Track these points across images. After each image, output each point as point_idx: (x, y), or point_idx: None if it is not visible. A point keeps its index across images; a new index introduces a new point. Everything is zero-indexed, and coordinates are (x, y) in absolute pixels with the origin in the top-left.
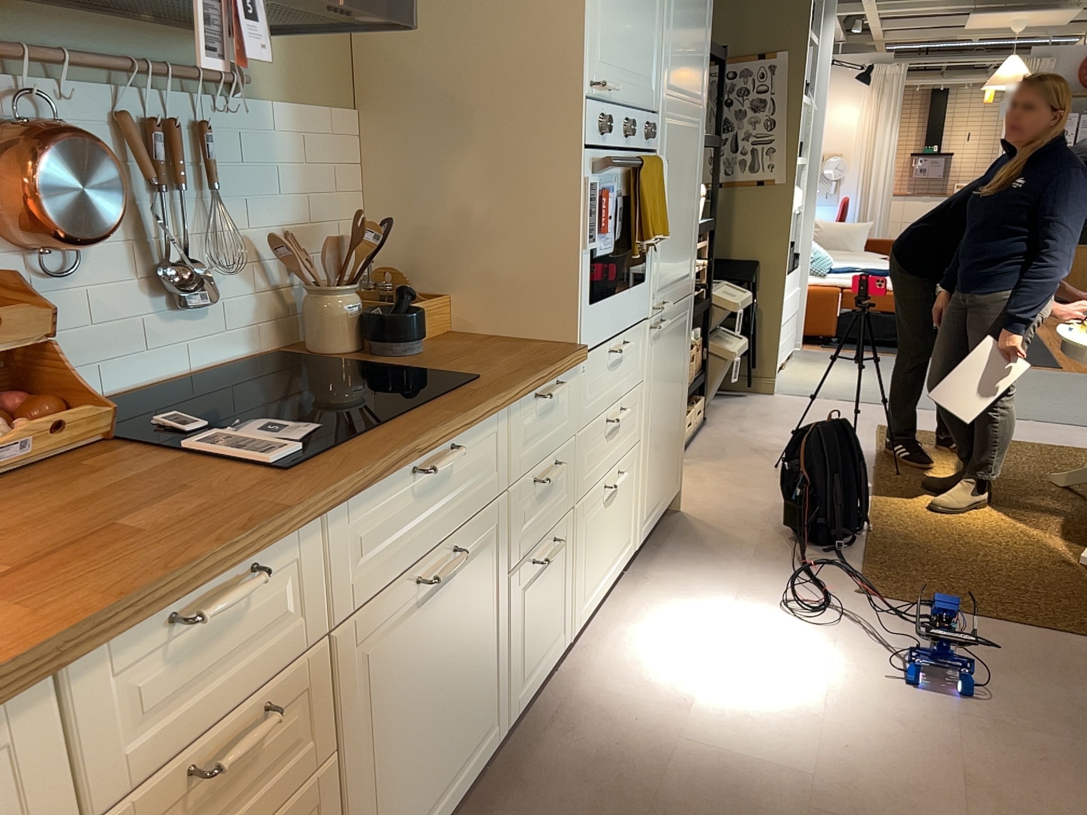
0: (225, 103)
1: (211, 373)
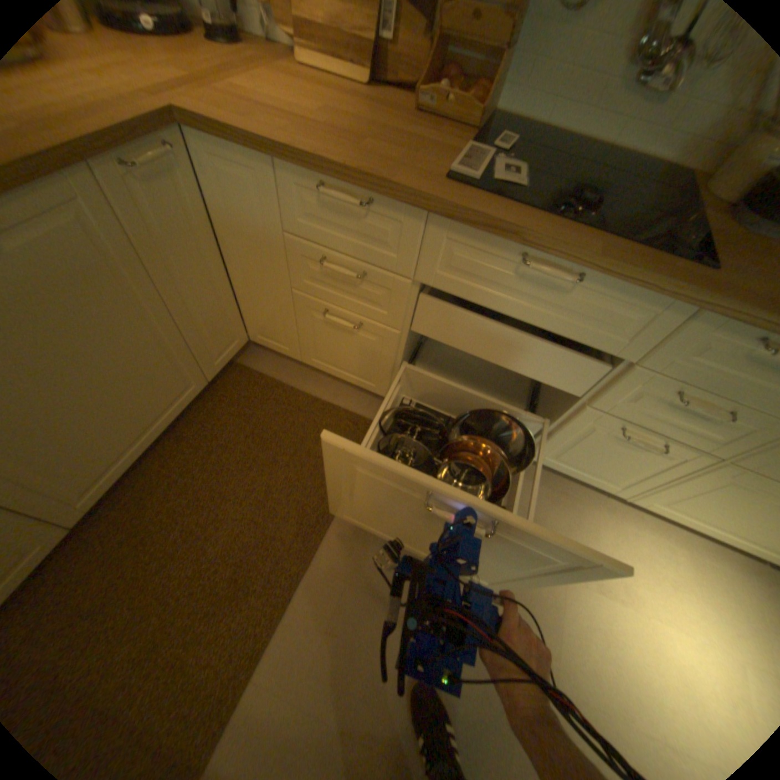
0: None
1: (623, 152)
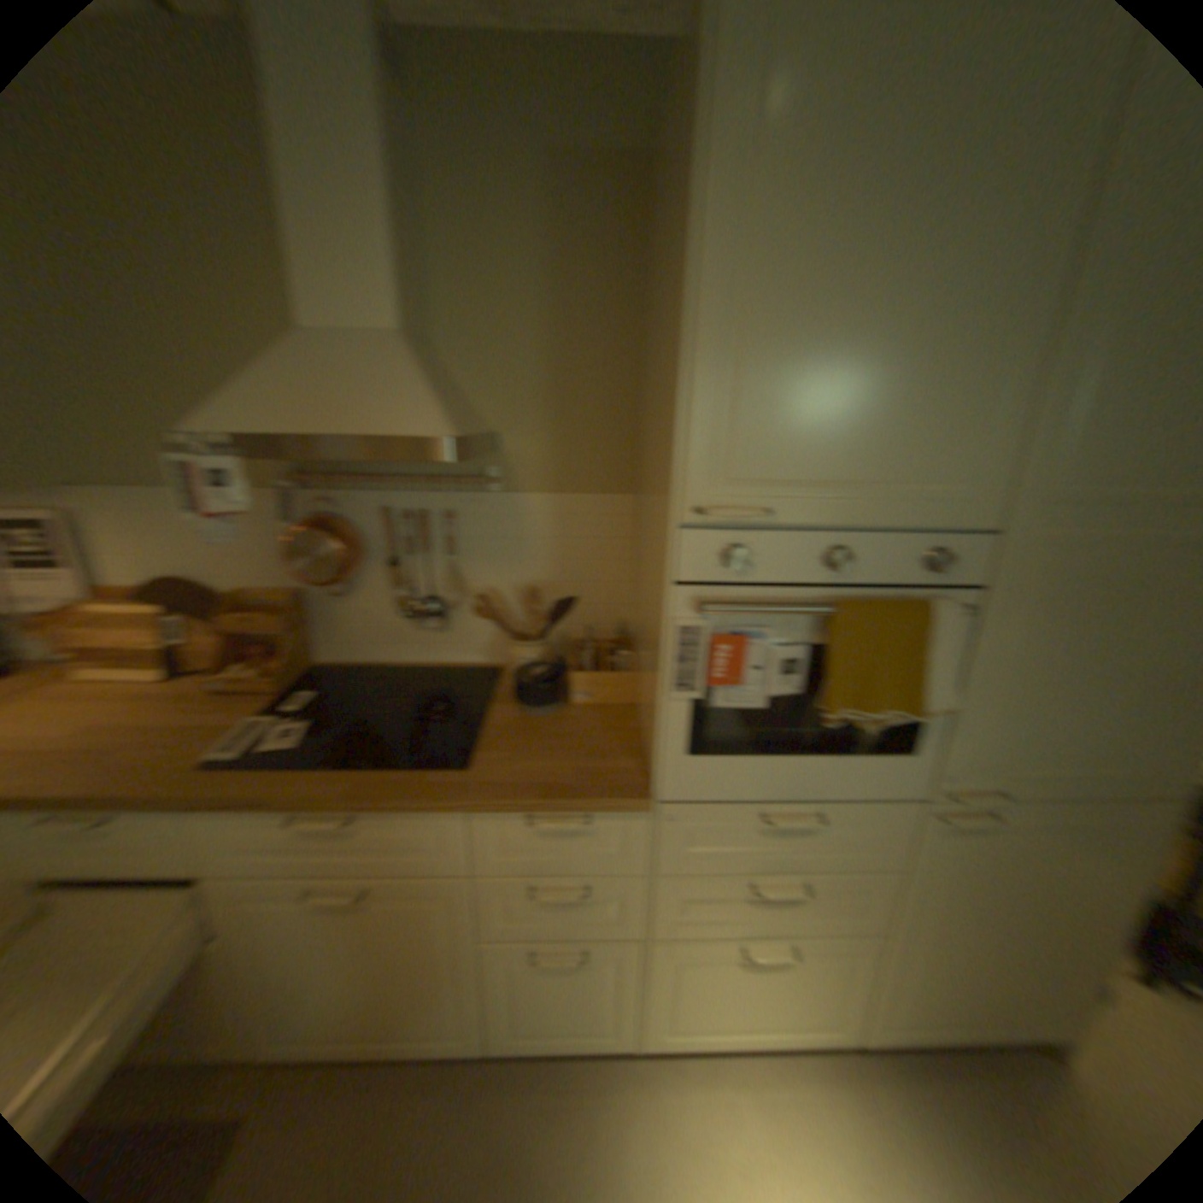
0: (462, 494)
1: (437, 668)
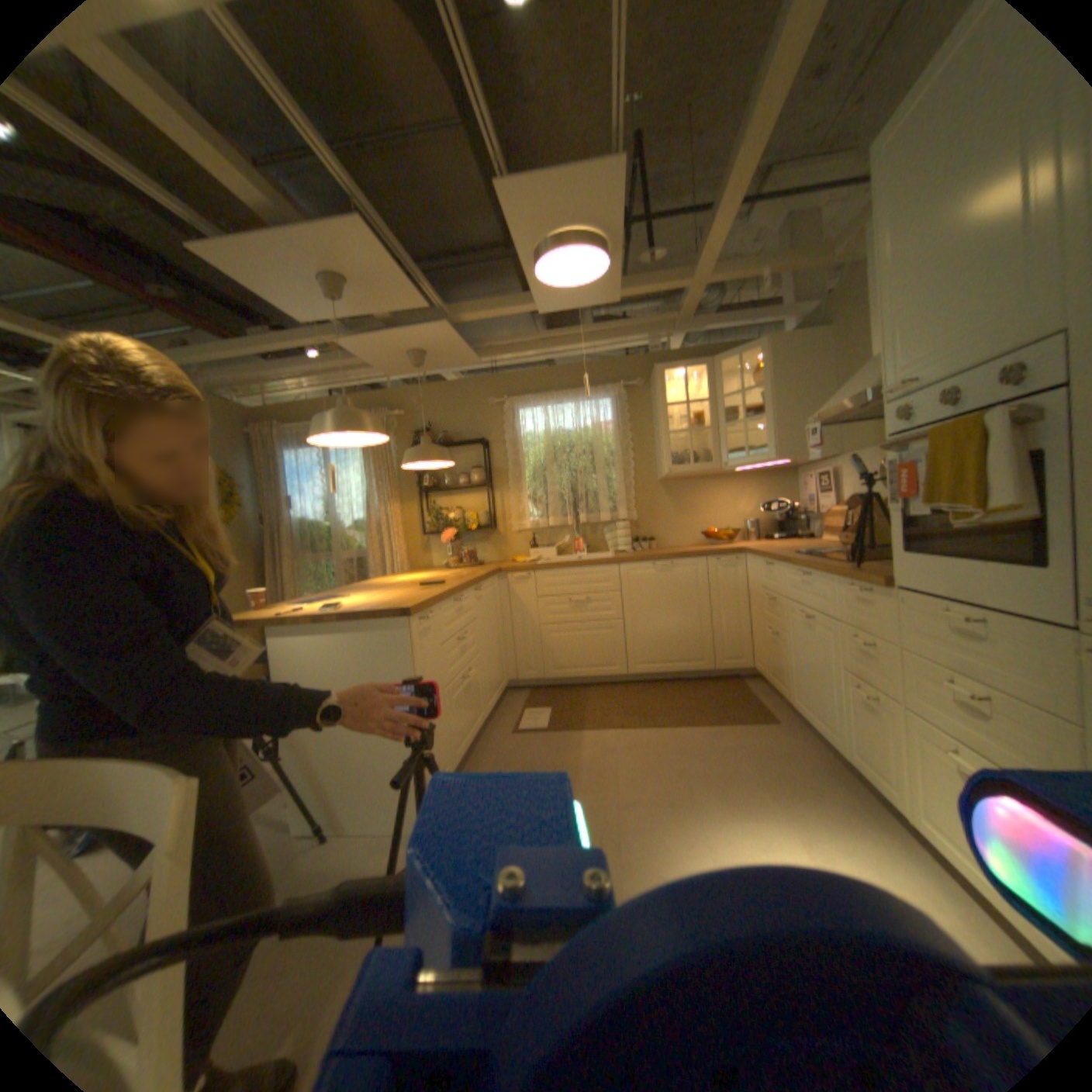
0: None
1: None
